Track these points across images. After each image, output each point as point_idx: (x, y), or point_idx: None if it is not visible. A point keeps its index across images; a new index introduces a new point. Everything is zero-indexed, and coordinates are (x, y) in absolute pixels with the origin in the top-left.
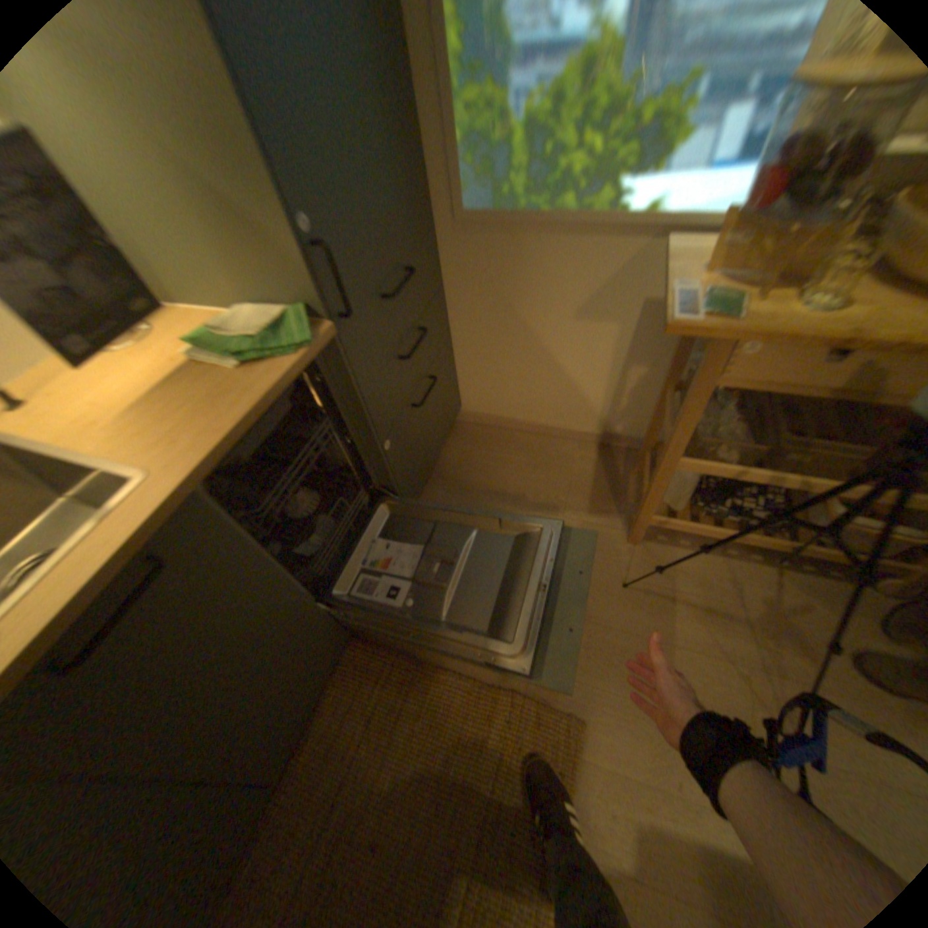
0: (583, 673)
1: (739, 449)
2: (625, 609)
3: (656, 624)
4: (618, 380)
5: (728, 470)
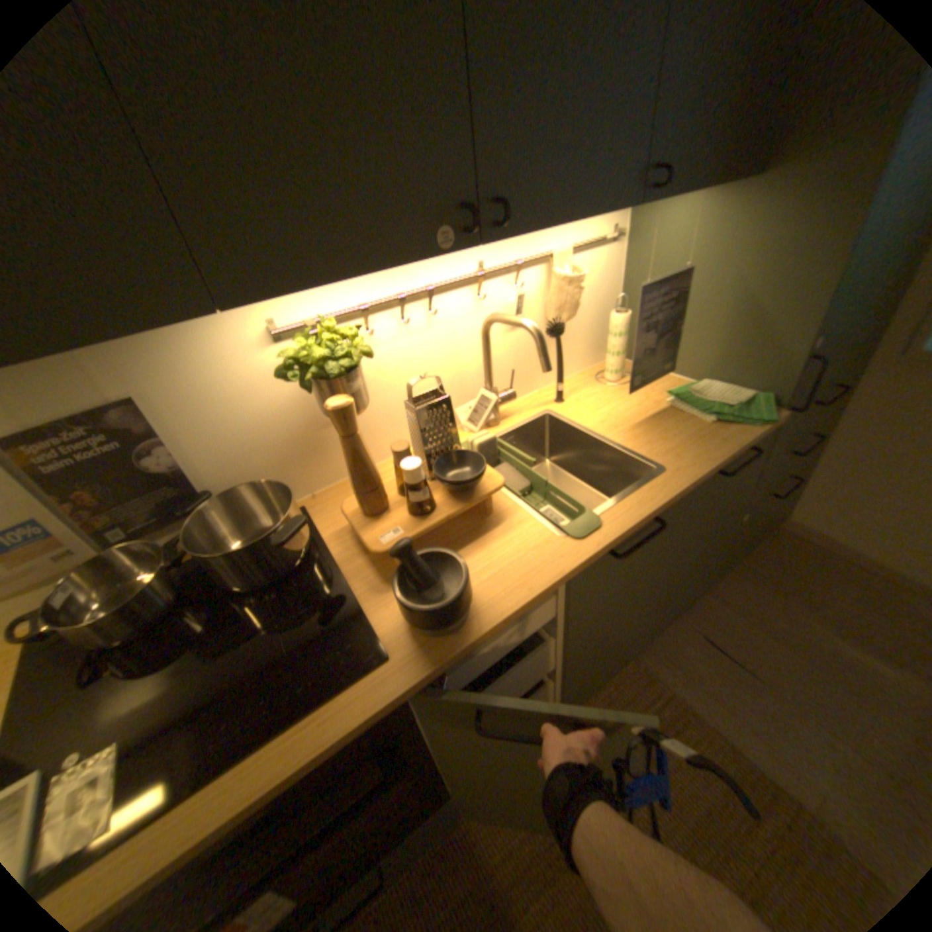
0: None
1: None
2: None
3: None
4: None
5: None
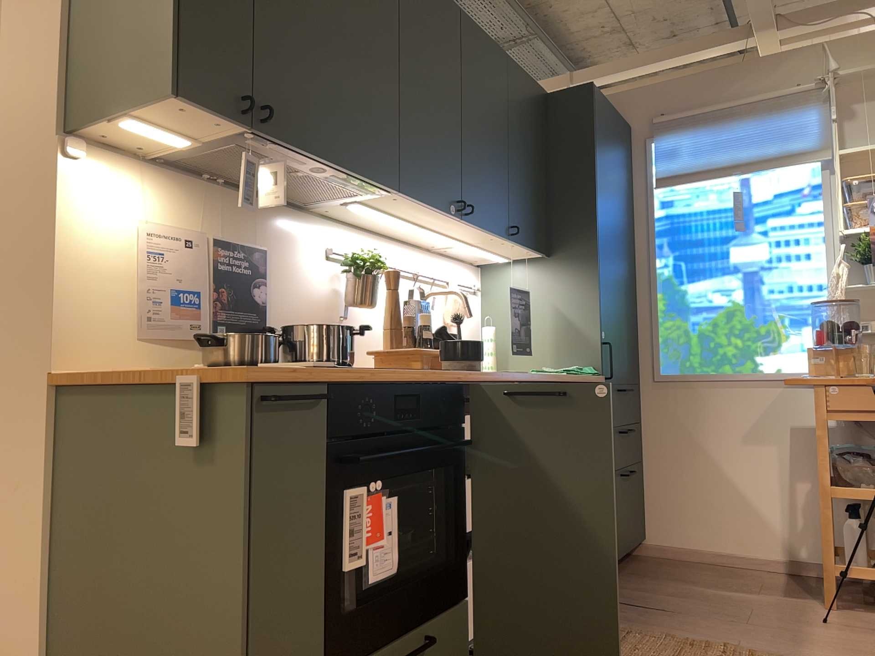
0: (794, 647)
1: (873, 479)
2: (830, 630)
3: (863, 637)
4: (790, 495)
5: (871, 492)
